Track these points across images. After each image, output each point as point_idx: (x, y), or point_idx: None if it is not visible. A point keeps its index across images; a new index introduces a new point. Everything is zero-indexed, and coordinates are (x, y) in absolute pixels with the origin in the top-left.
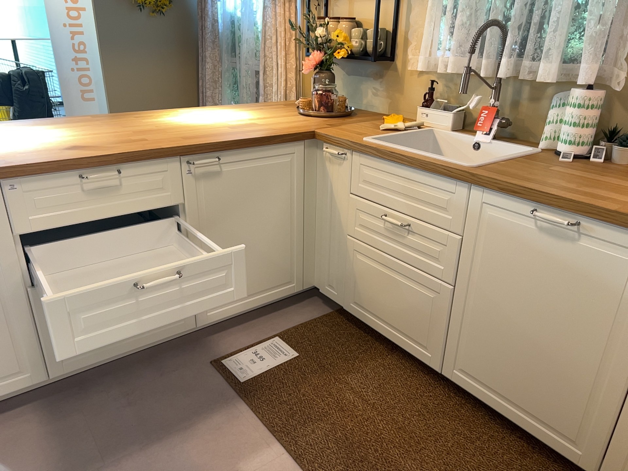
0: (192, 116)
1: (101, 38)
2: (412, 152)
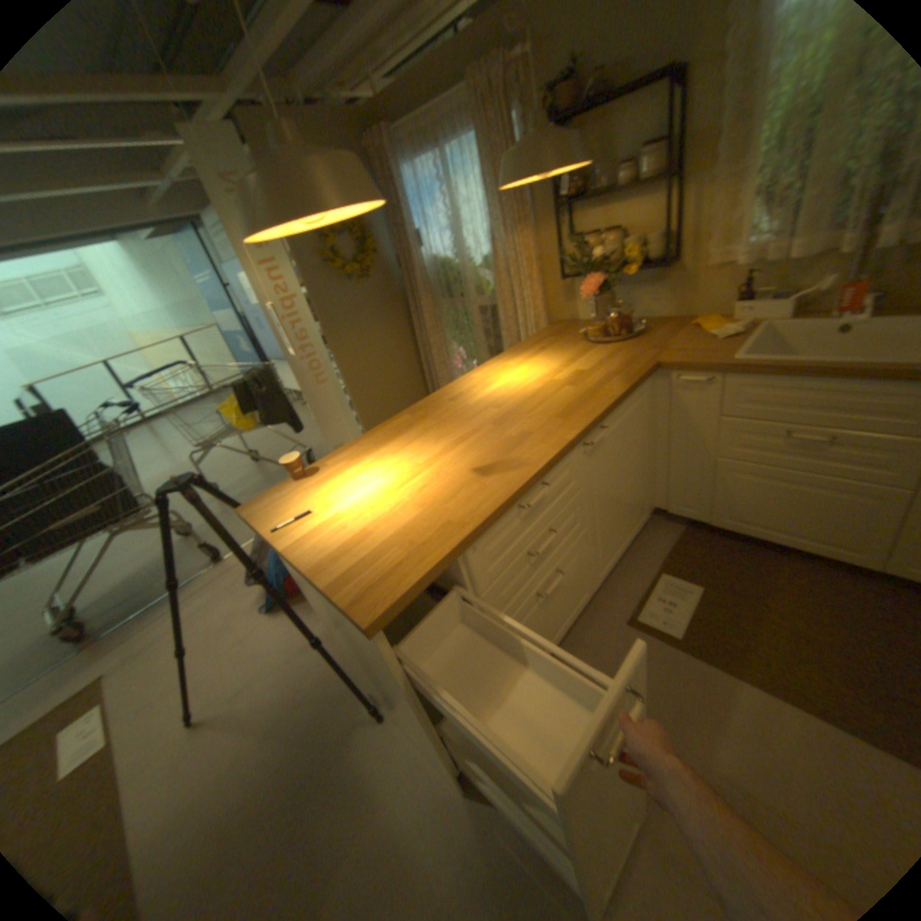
0: (497, 380)
1: (319, 320)
2: (831, 359)
